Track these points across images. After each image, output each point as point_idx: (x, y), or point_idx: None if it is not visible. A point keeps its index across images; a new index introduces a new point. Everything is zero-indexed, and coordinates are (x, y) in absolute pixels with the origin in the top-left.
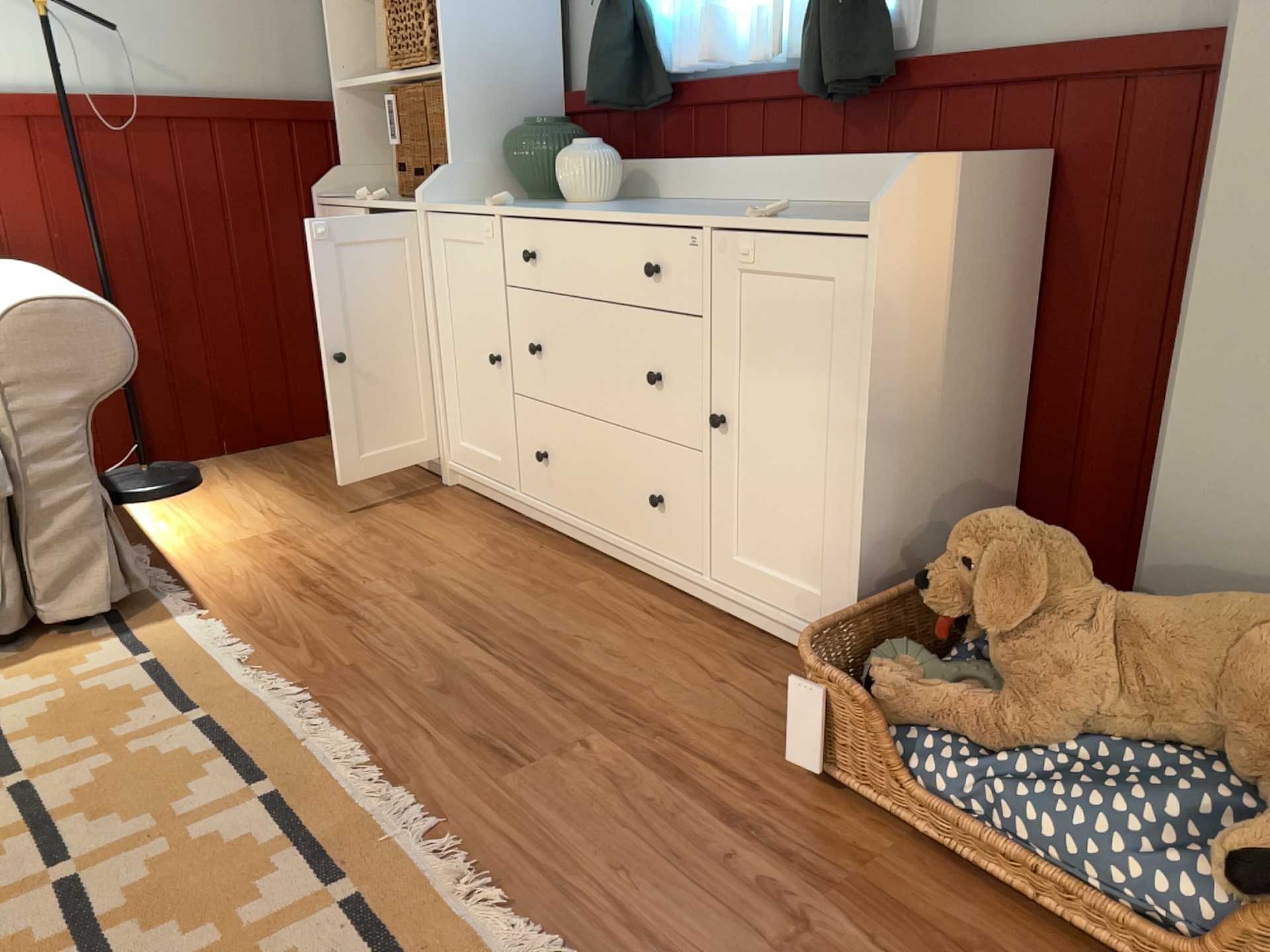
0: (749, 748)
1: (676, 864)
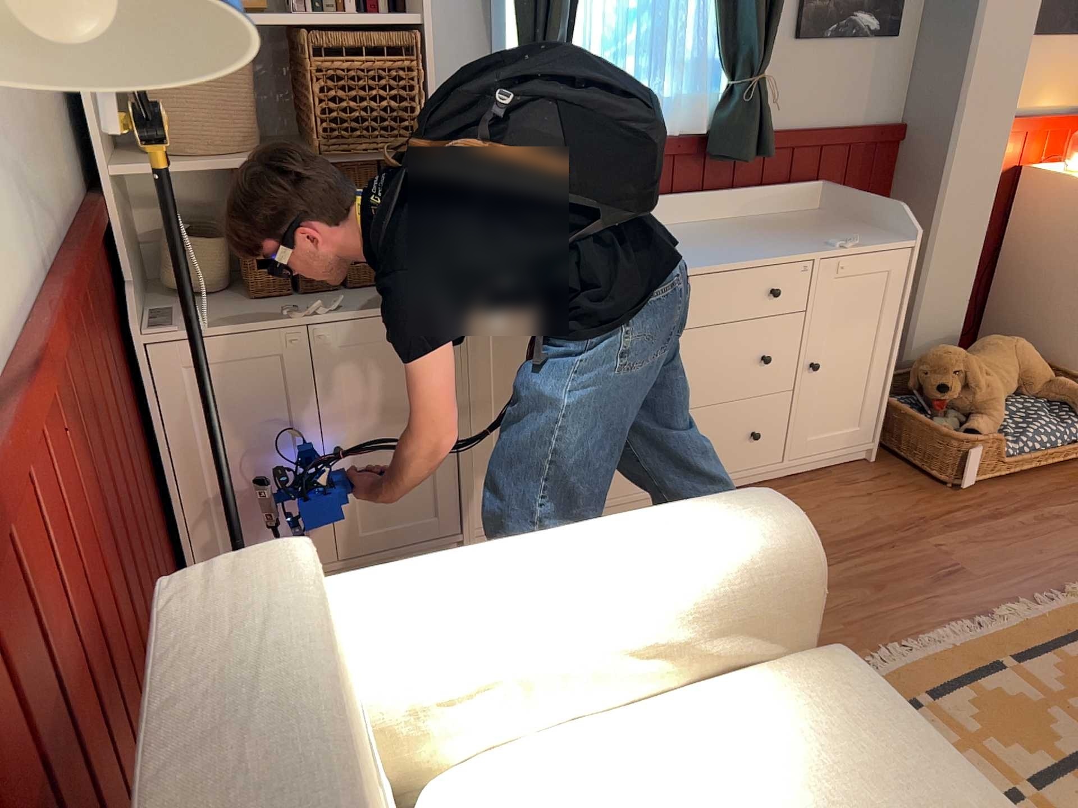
0: (934, 501)
1: (1031, 538)
